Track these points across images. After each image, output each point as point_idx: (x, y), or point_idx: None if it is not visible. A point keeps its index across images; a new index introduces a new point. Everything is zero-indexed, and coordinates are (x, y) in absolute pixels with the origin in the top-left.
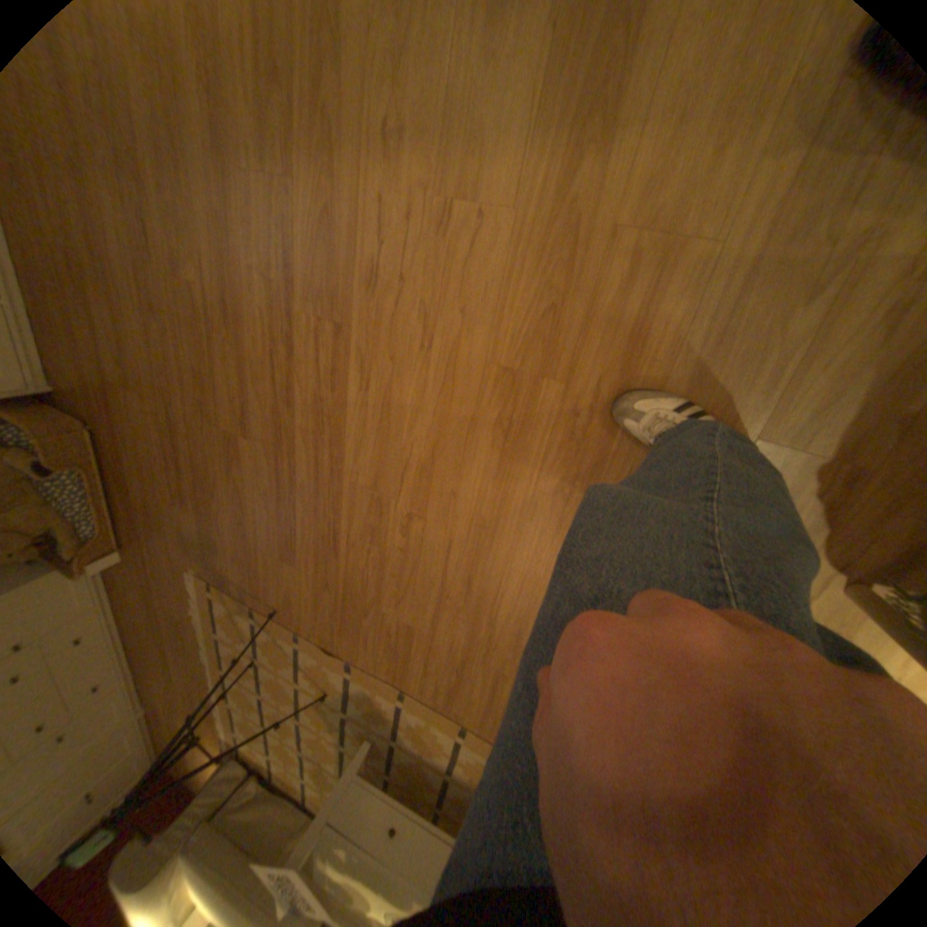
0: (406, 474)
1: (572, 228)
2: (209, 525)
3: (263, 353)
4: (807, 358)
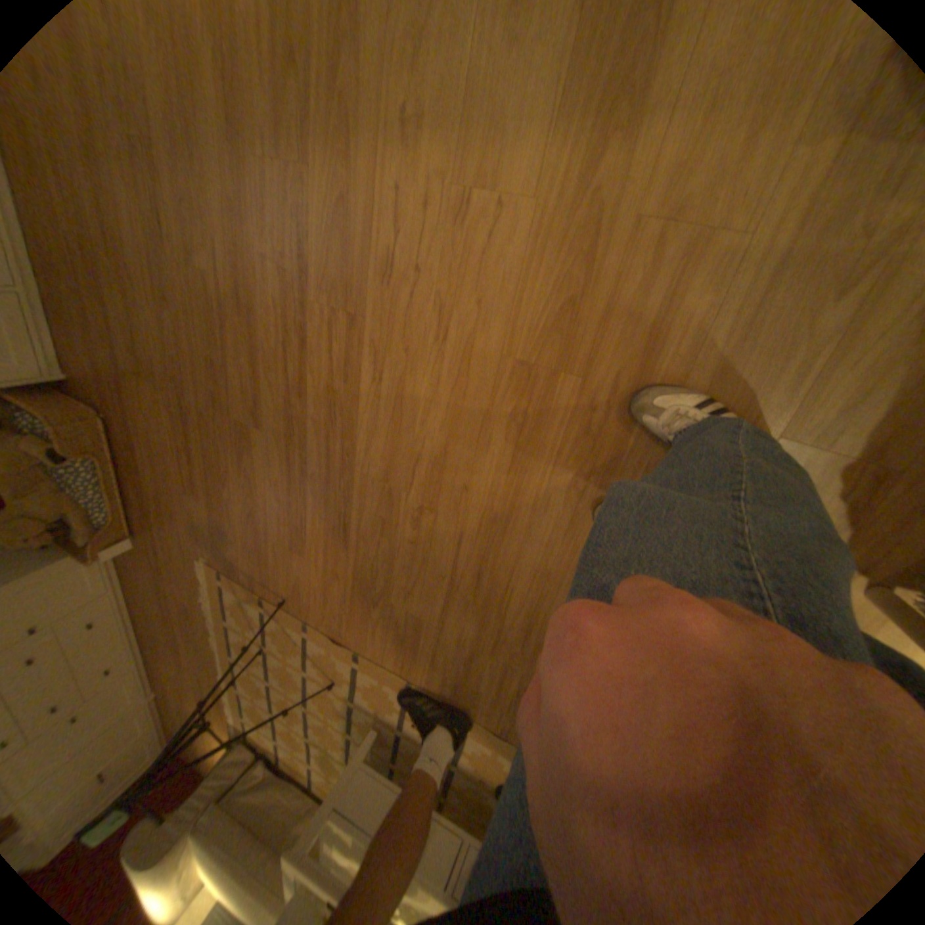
0: (418, 467)
1: (594, 218)
2: (220, 514)
3: (276, 343)
4: (836, 355)
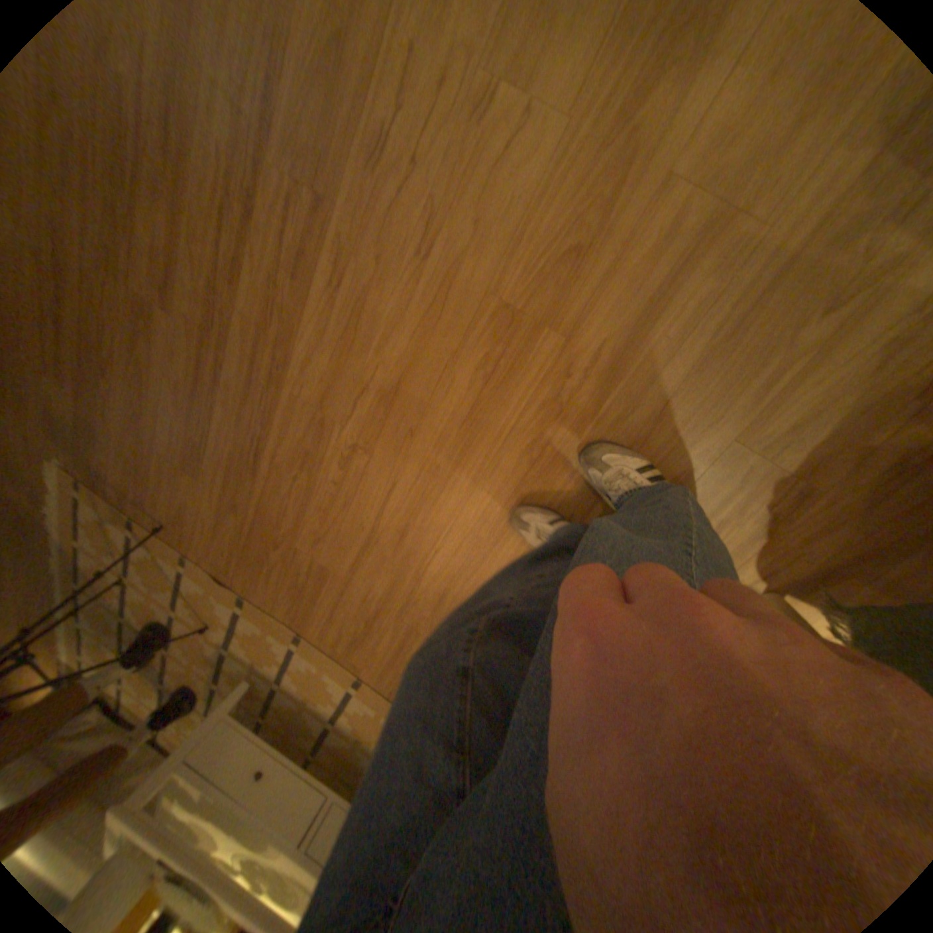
0: (362, 401)
1: (624, 163)
2: (93, 411)
3: (212, 208)
4: (804, 371)
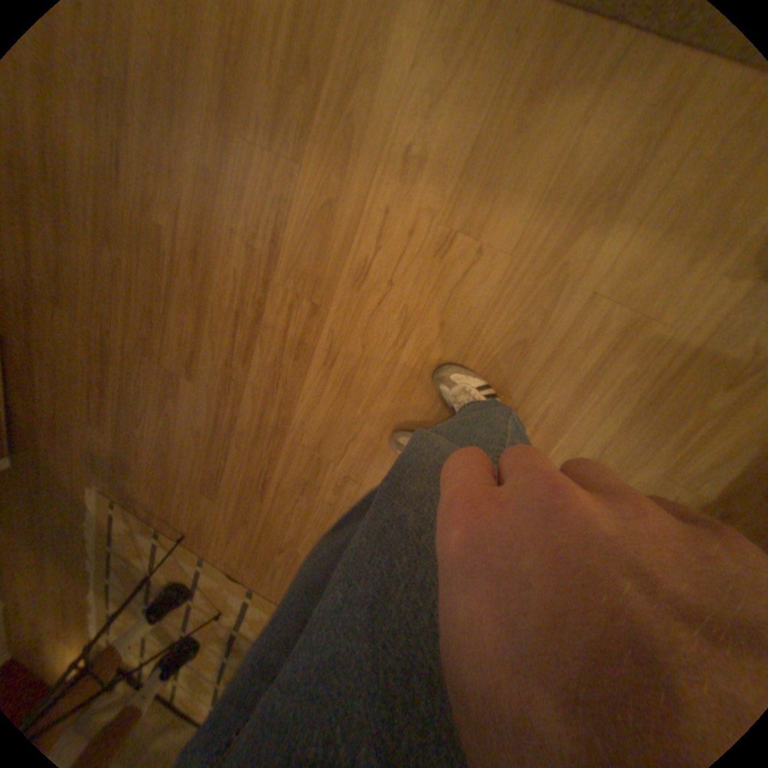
0: (351, 444)
1: (557, 285)
2: (127, 449)
3: (230, 310)
4: (713, 427)
